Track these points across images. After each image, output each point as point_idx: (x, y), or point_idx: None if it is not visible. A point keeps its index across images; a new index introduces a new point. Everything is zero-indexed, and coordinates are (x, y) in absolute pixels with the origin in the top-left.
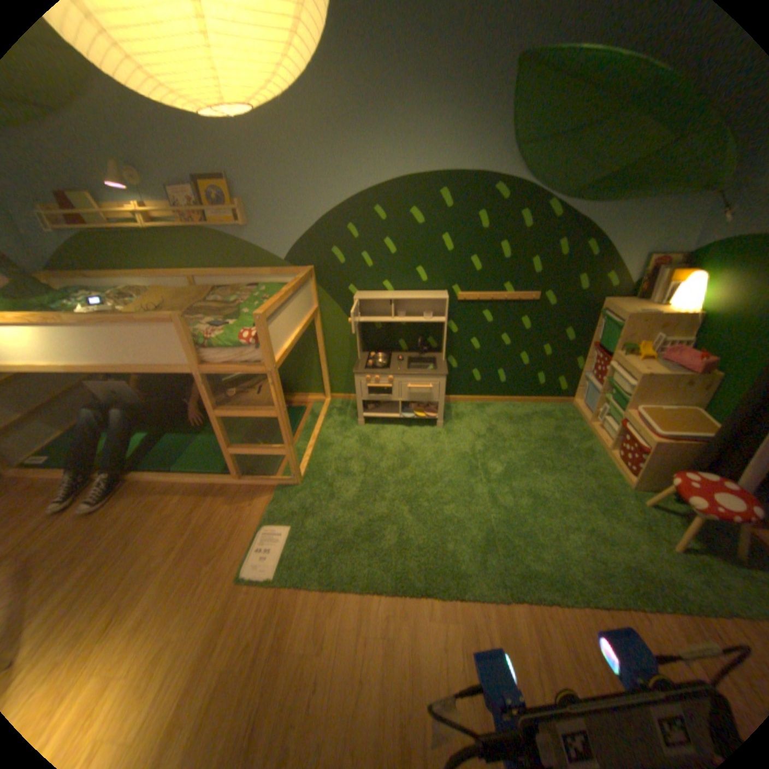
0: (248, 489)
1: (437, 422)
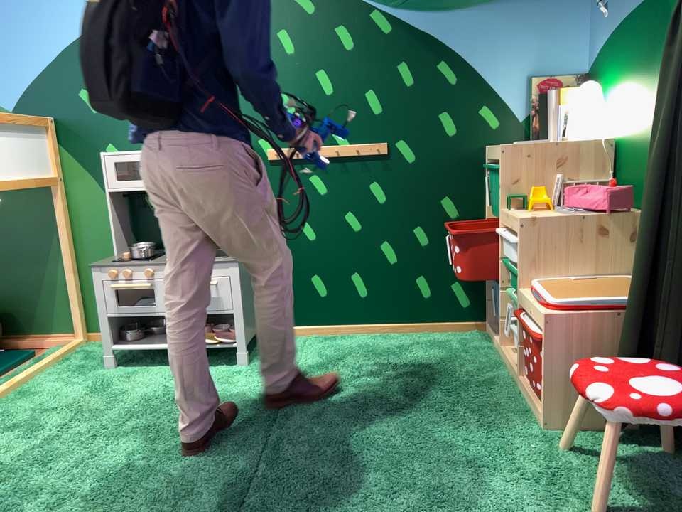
0: None
1: (242, 357)
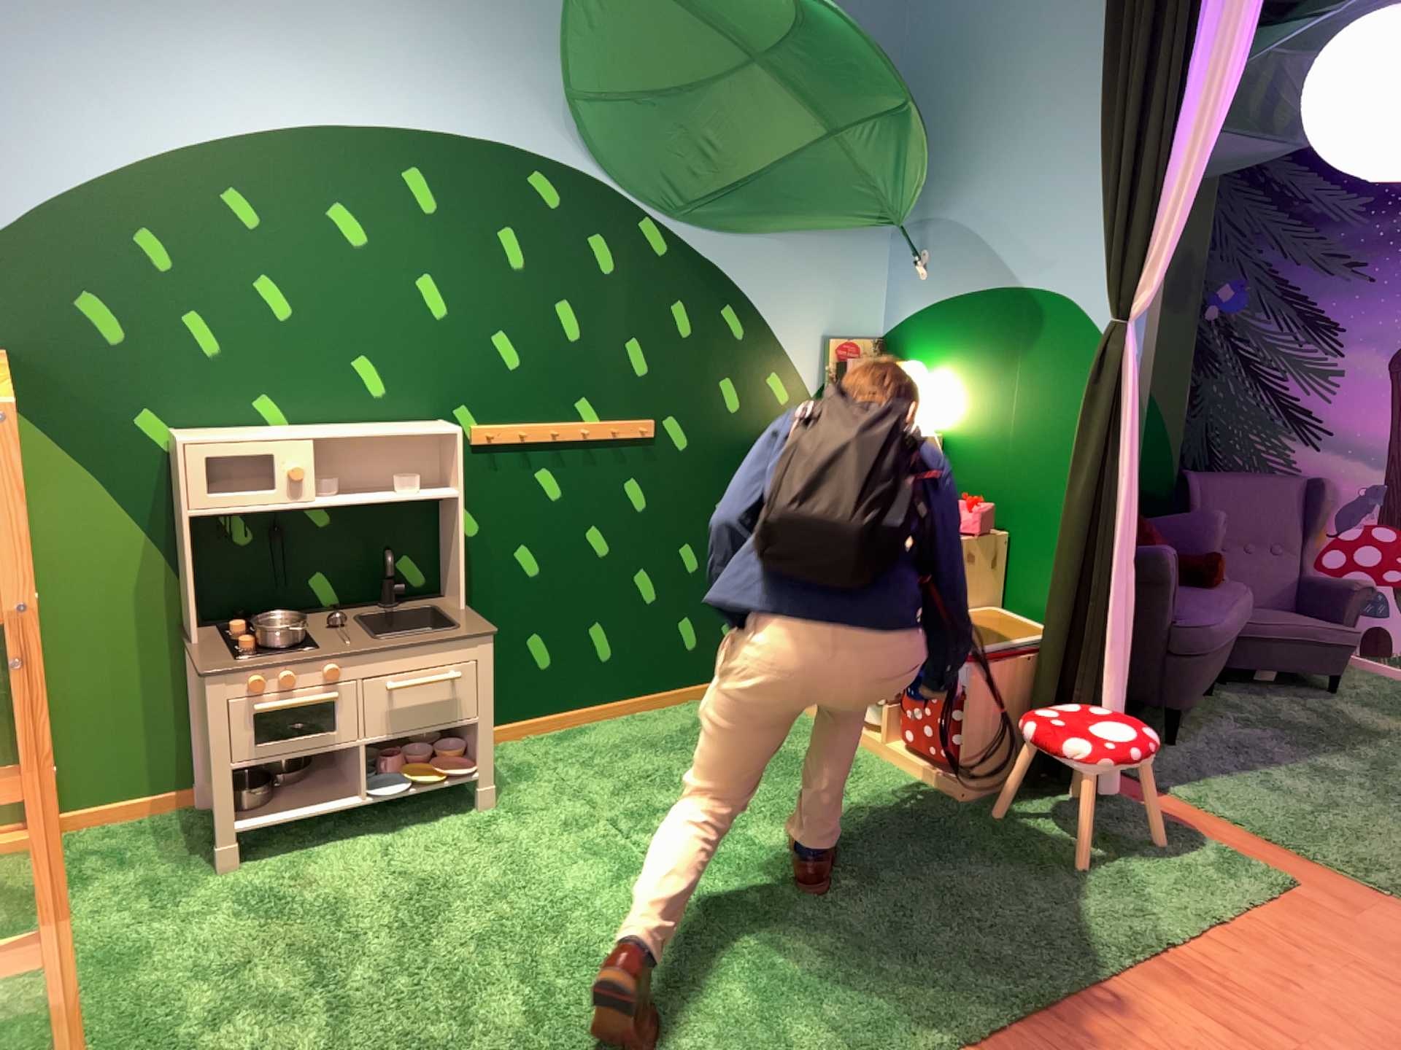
0: None
1: (479, 788)
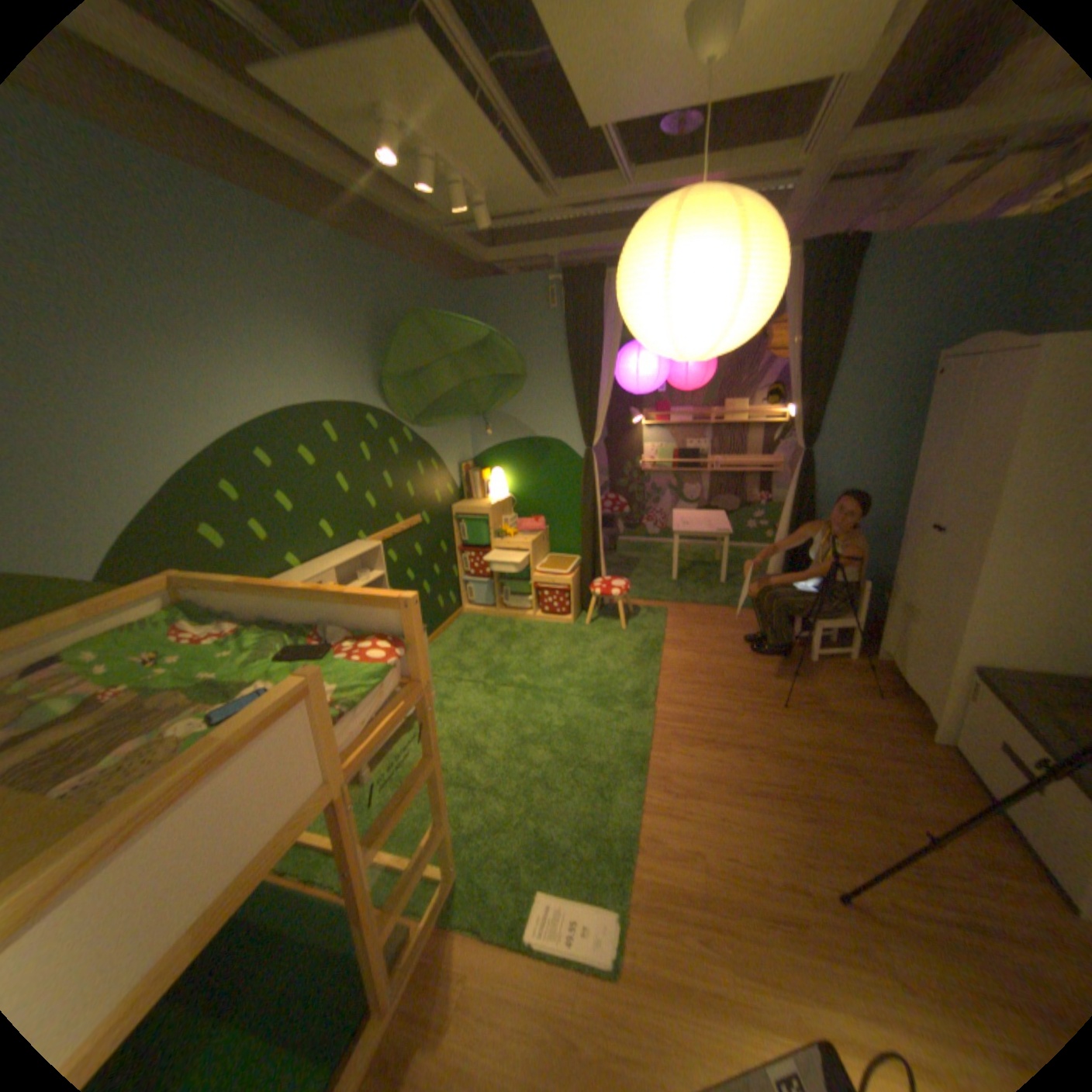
0: (411, 991)
1: None
